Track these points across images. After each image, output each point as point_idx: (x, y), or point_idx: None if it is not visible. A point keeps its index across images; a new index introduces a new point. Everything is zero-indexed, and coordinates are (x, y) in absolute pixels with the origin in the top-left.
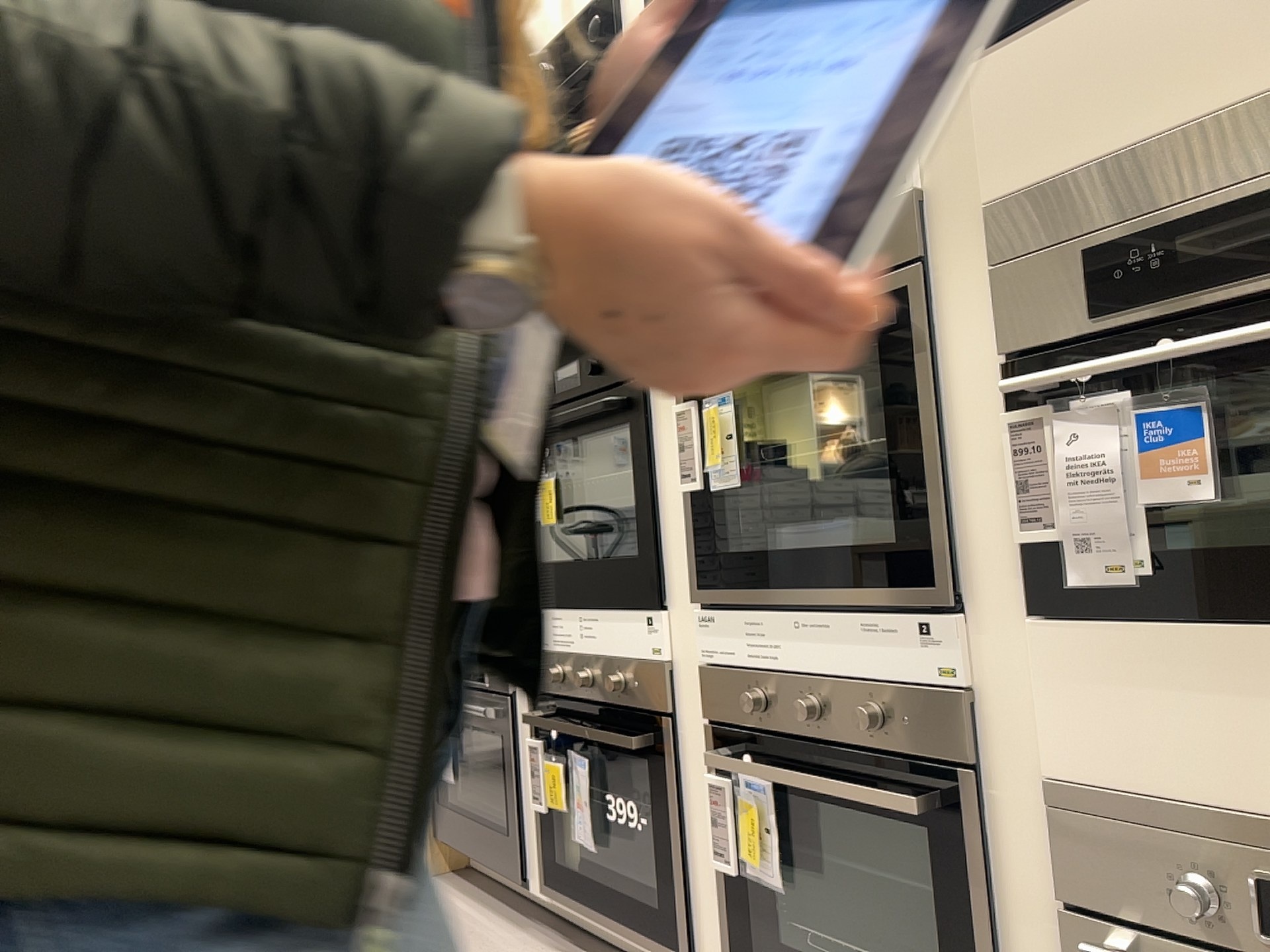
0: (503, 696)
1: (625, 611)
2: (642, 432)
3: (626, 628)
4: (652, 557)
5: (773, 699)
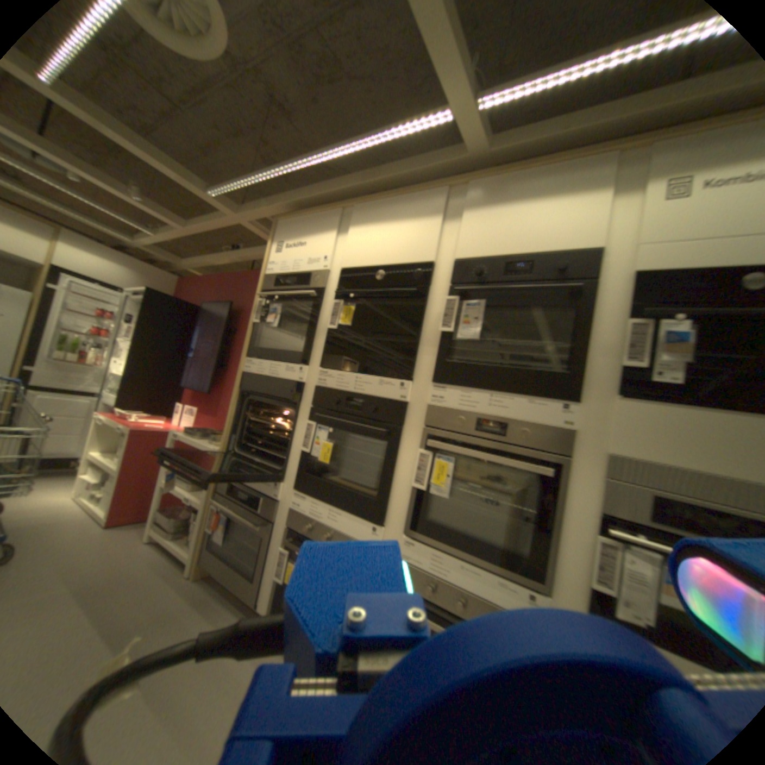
0: (266, 520)
1: (359, 517)
2: (394, 450)
3: (358, 525)
4: (384, 503)
5: (439, 590)
